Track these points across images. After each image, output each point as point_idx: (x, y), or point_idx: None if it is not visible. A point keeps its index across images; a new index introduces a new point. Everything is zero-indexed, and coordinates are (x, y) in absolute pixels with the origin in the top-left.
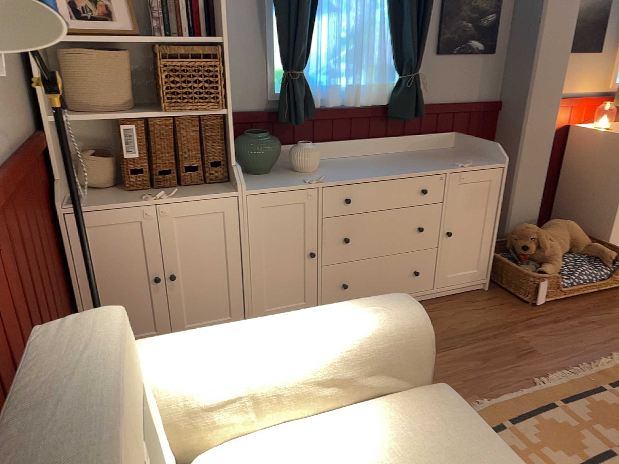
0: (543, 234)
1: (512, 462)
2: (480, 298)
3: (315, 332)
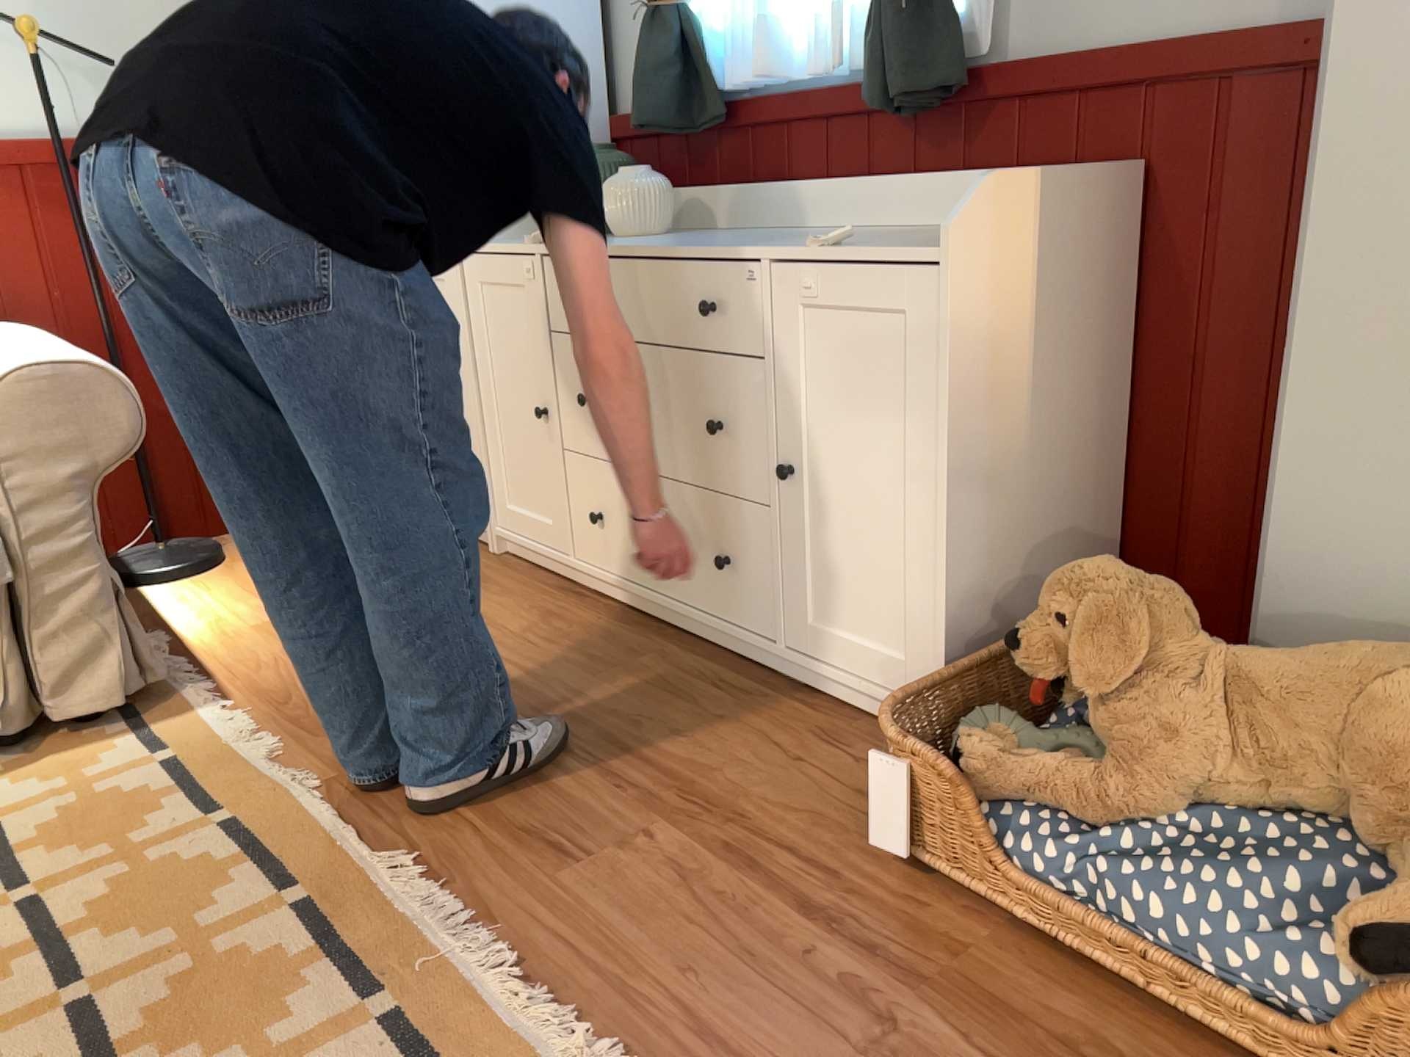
0: (1128, 624)
1: None
2: (866, 750)
3: None
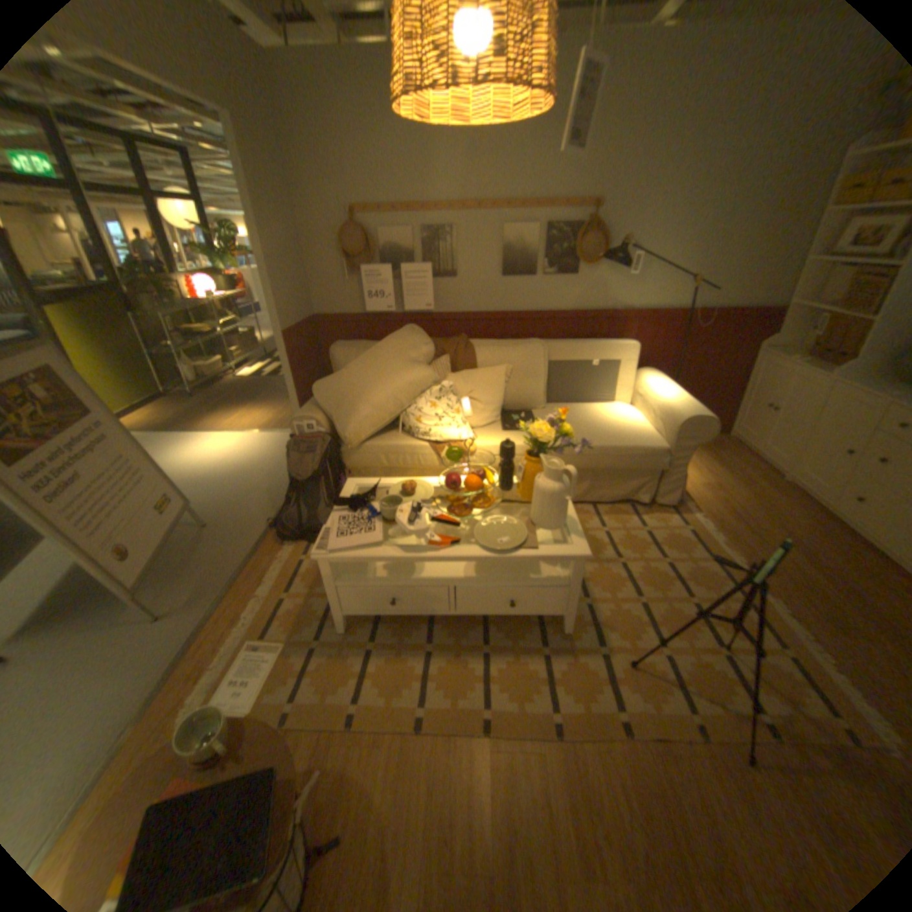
0: None
1: (618, 446)
2: None
3: (670, 397)
